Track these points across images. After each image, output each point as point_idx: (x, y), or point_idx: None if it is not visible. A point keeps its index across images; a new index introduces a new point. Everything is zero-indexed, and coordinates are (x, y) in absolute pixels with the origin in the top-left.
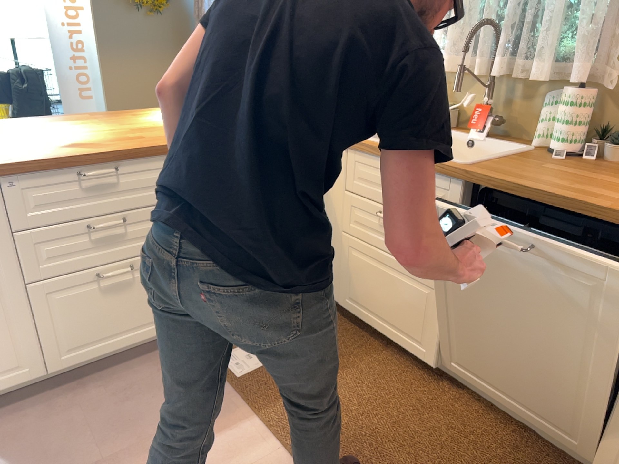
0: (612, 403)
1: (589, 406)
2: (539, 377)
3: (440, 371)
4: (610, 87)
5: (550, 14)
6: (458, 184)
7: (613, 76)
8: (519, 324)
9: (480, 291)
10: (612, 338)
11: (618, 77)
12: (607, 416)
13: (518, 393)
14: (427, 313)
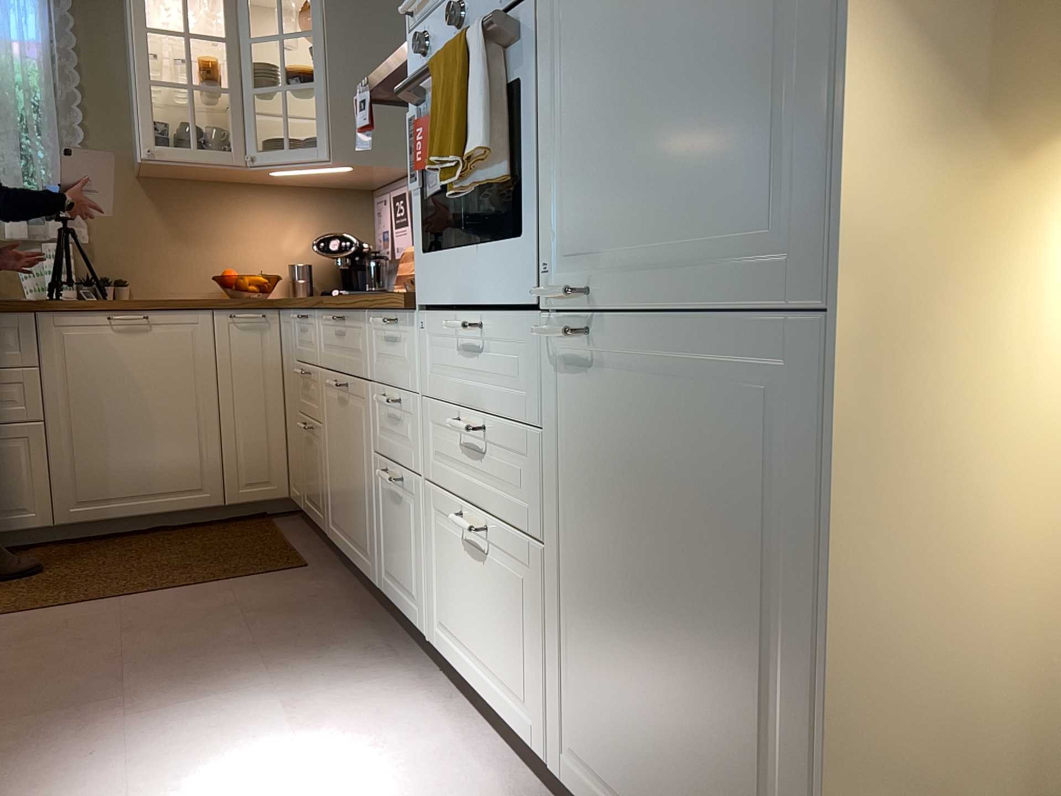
0: (218, 438)
1: (205, 452)
2: (163, 456)
3: (61, 525)
4: (84, 240)
5: (11, 180)
6: (27, 318)
7: (84, 232)
8: (131, 420)
9: (84, 410)
10: (202, 390)
11: (88, 233)
12: (219, 450)
13: (150, 482)
14: (24, 469)
